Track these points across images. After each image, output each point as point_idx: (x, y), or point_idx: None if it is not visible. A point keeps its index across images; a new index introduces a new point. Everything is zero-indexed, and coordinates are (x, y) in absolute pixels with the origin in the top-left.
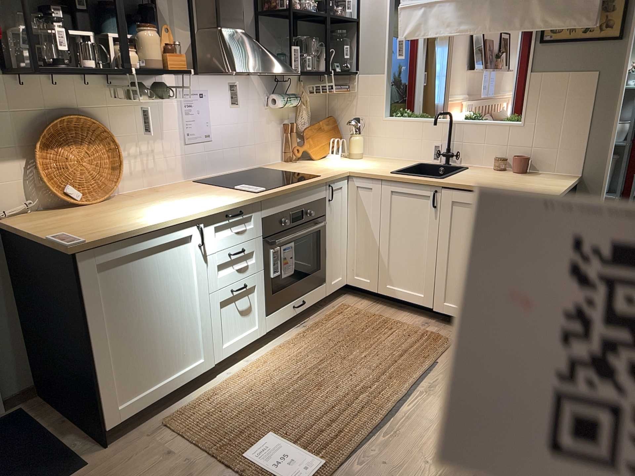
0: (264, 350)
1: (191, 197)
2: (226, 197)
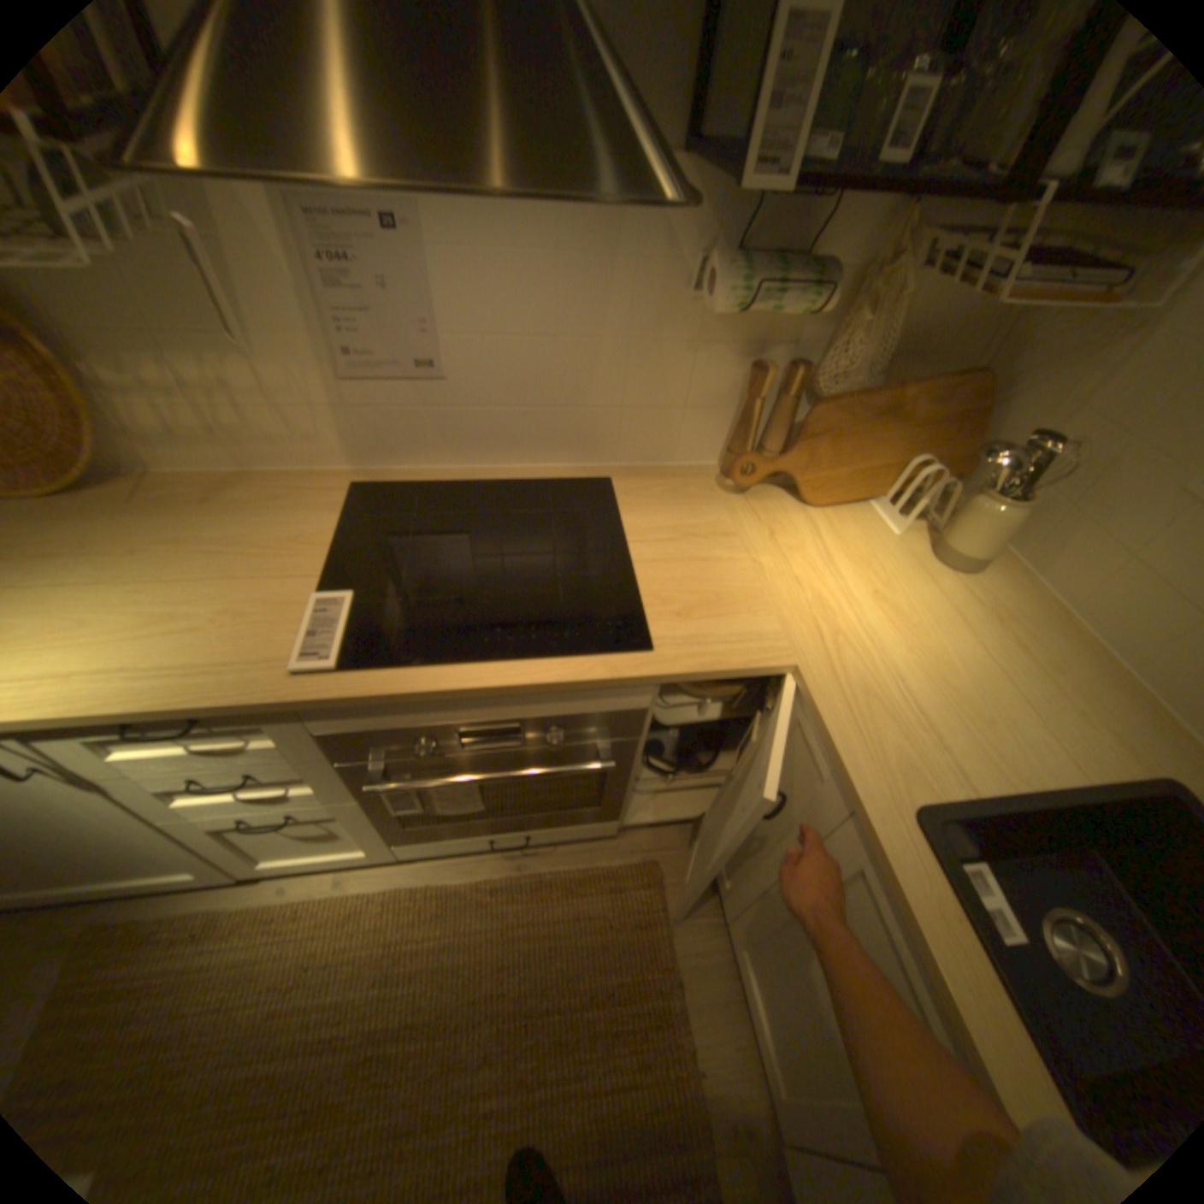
0: (389, 874)
1: (163, 584)
2: (194, 647)
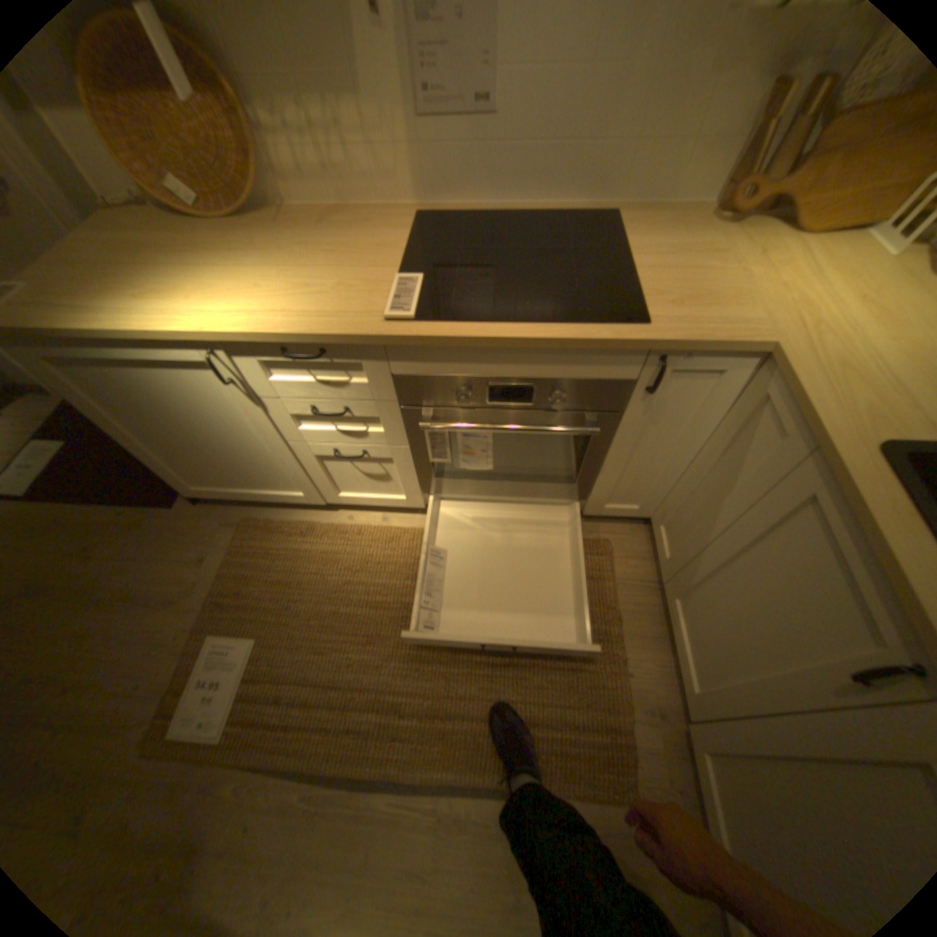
0: (418, 518)
1: (300, 266)
2: (323, 301)
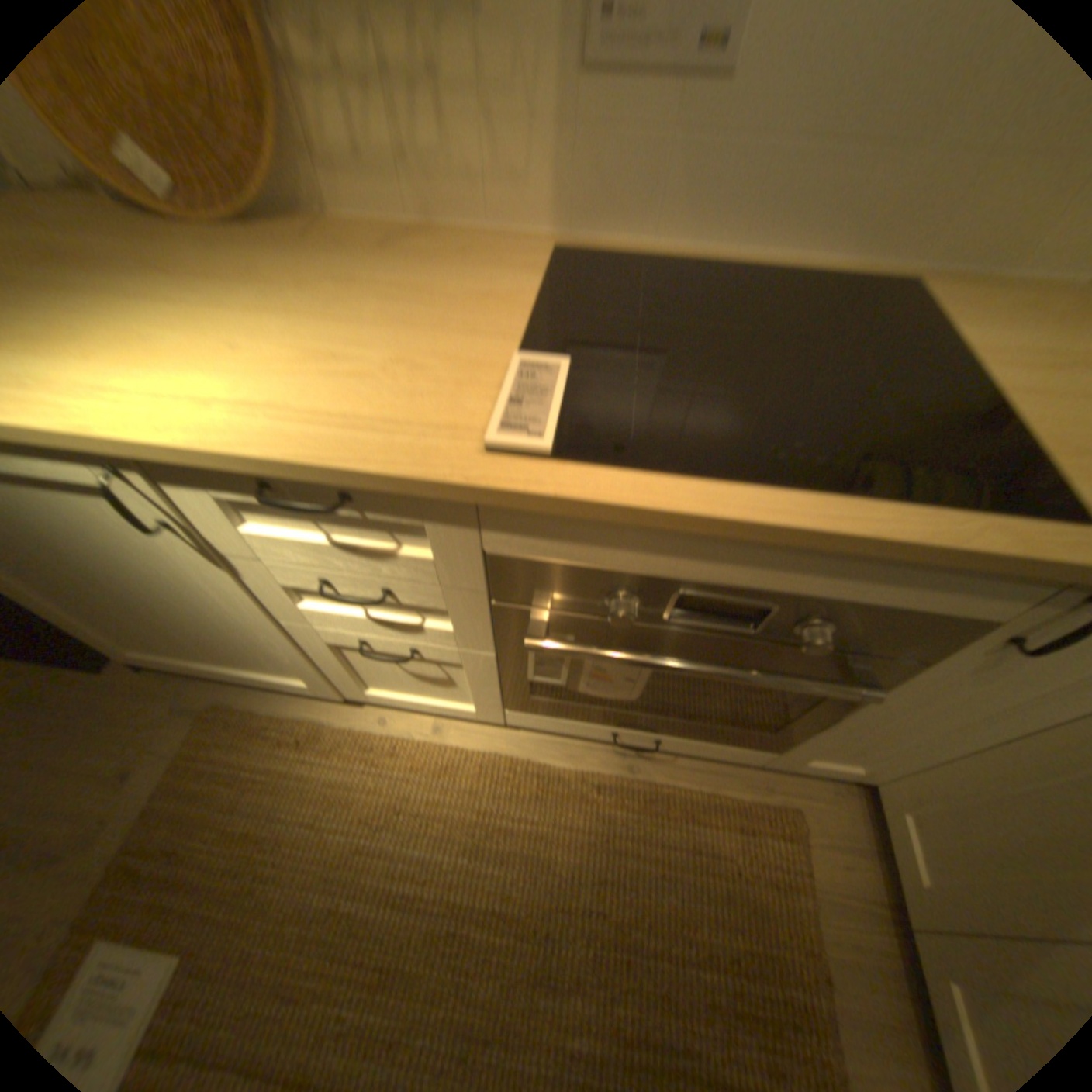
0: (490, 732)
1: (328, 311)
2: (358, 385)
